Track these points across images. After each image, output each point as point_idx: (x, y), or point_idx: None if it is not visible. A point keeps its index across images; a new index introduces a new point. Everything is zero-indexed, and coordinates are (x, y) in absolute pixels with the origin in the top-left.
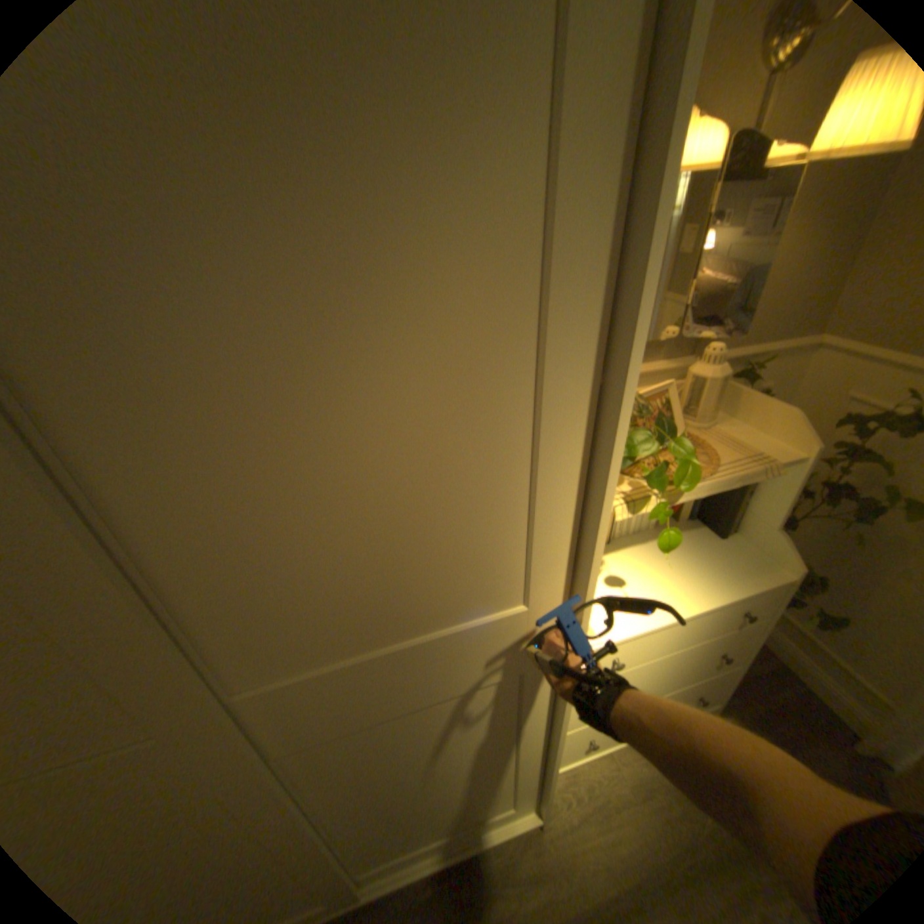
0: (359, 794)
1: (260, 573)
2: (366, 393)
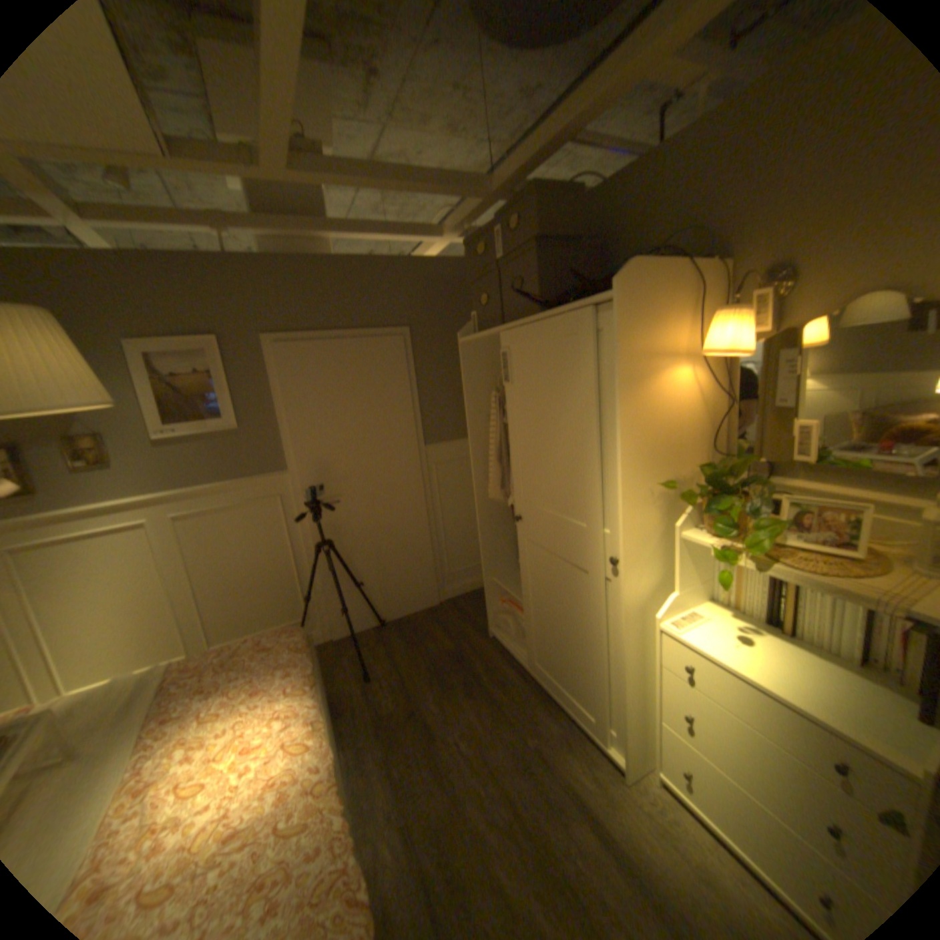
0: (559, 600)
1: (551, 466)
2: (572, 423)
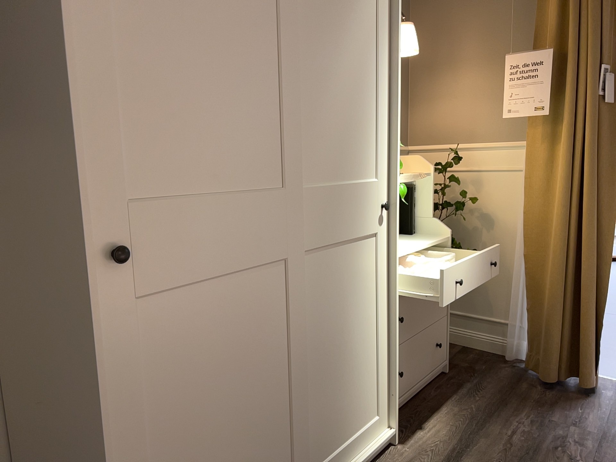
0: (321, 322)
1: (318, 113)
2: (347, 53)
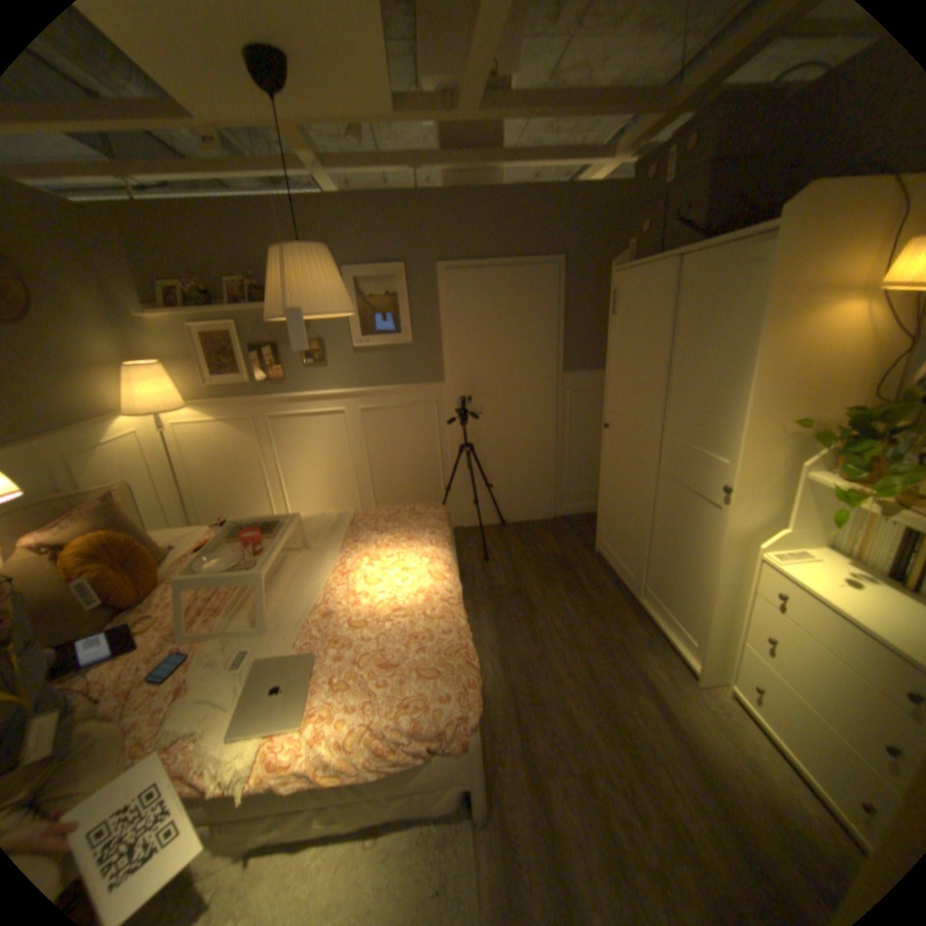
0: (668, 523)
1: (684, 396)
2: (713, 354)
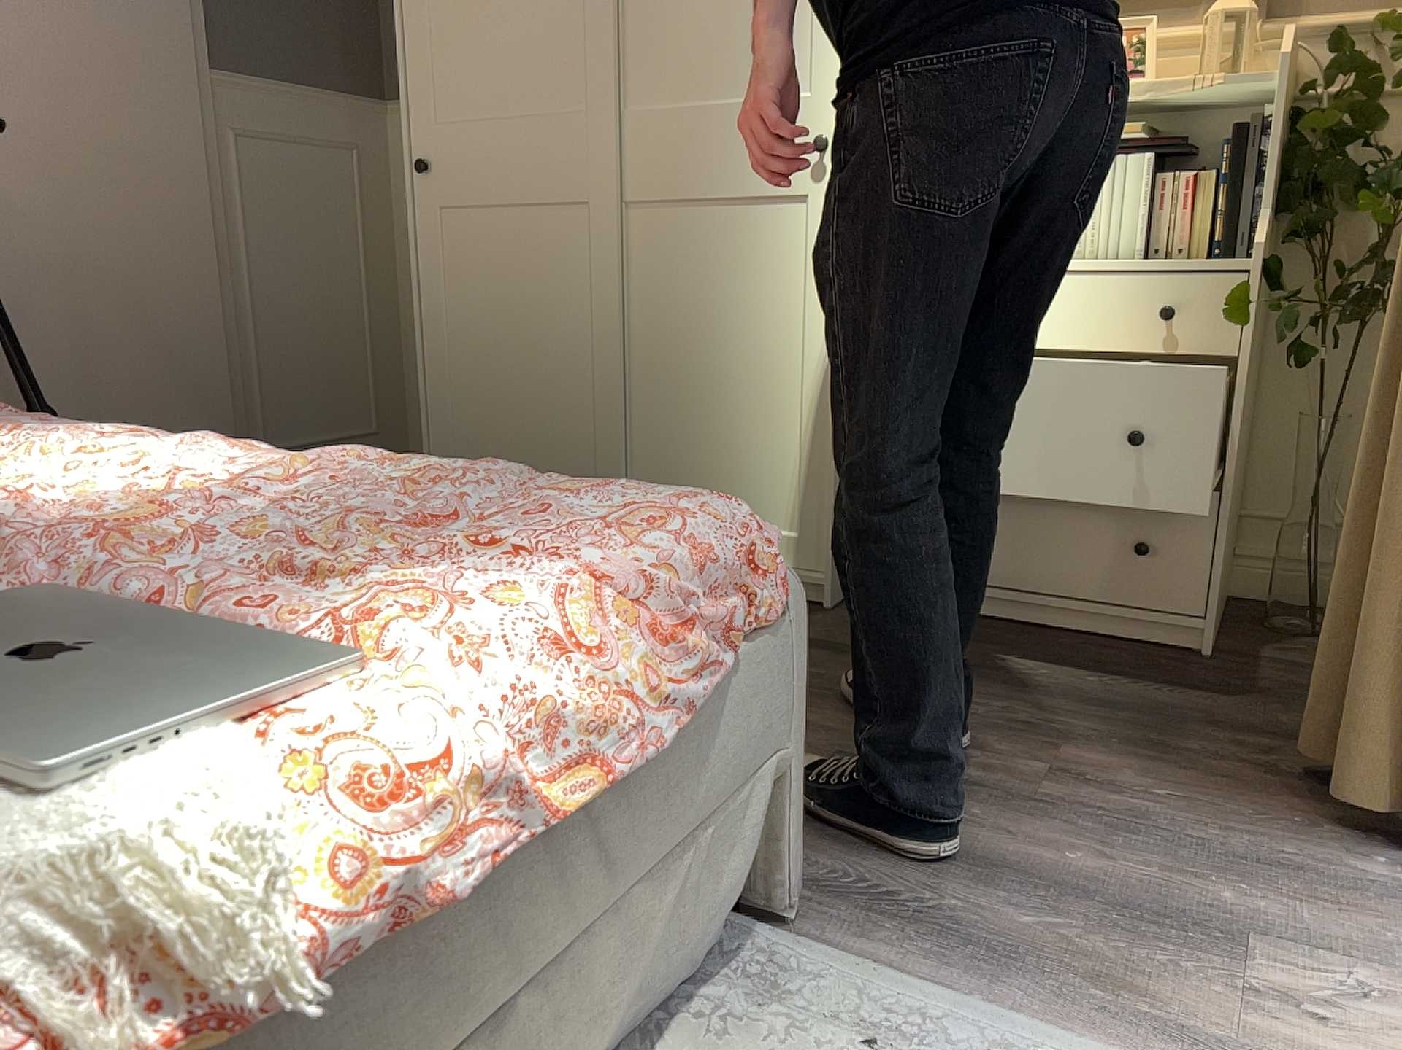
0: (671, 314)
1: (670, 4)
2: None
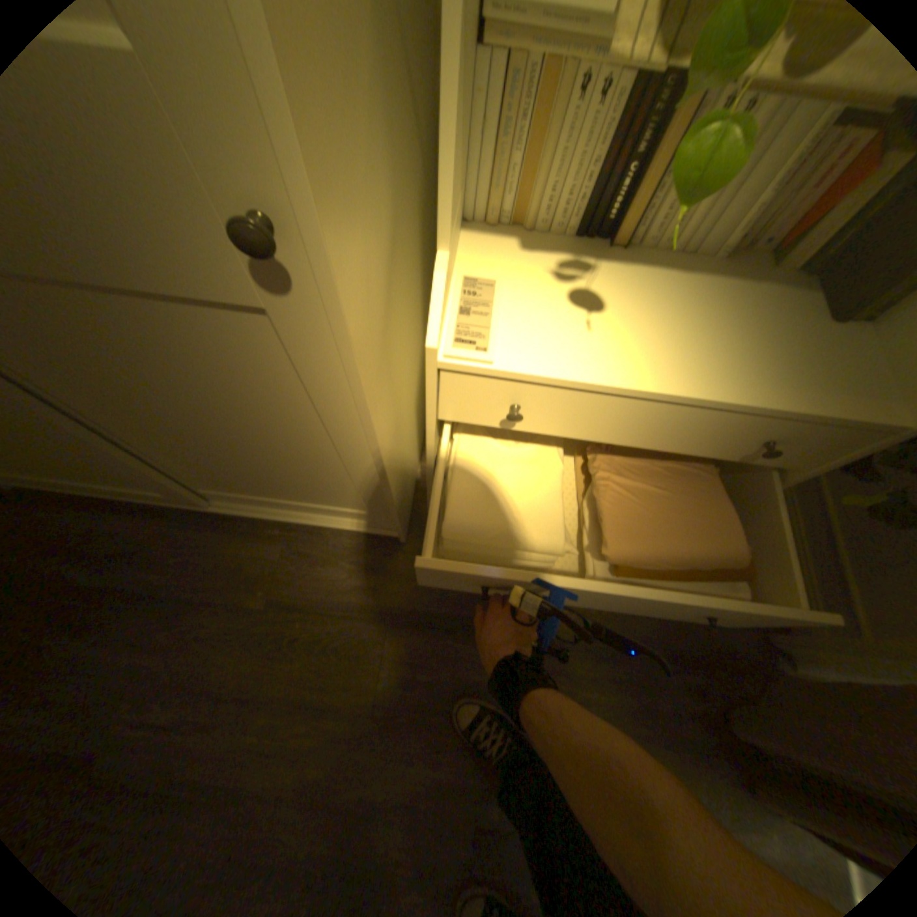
0: (98, 394)
1: None
2: None
